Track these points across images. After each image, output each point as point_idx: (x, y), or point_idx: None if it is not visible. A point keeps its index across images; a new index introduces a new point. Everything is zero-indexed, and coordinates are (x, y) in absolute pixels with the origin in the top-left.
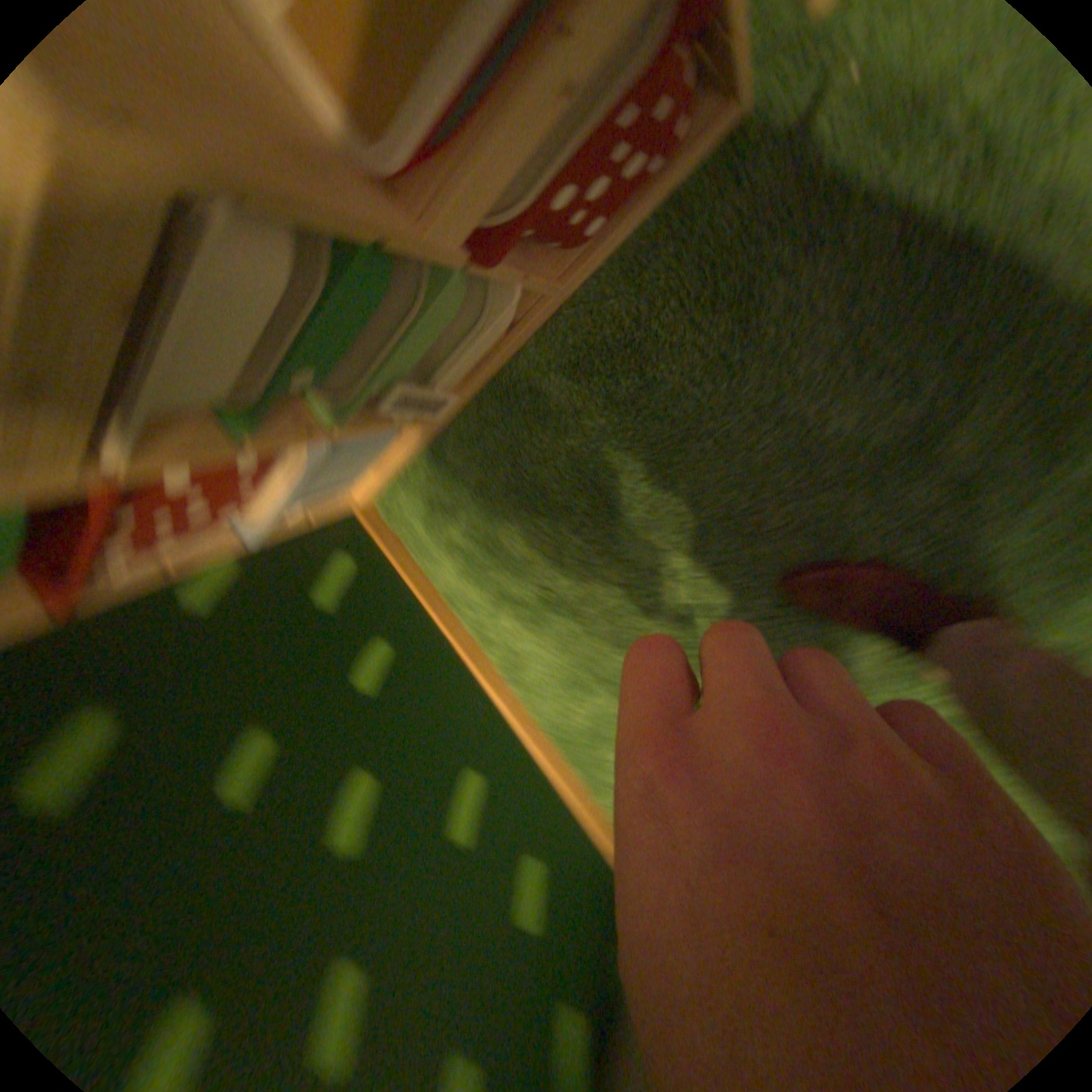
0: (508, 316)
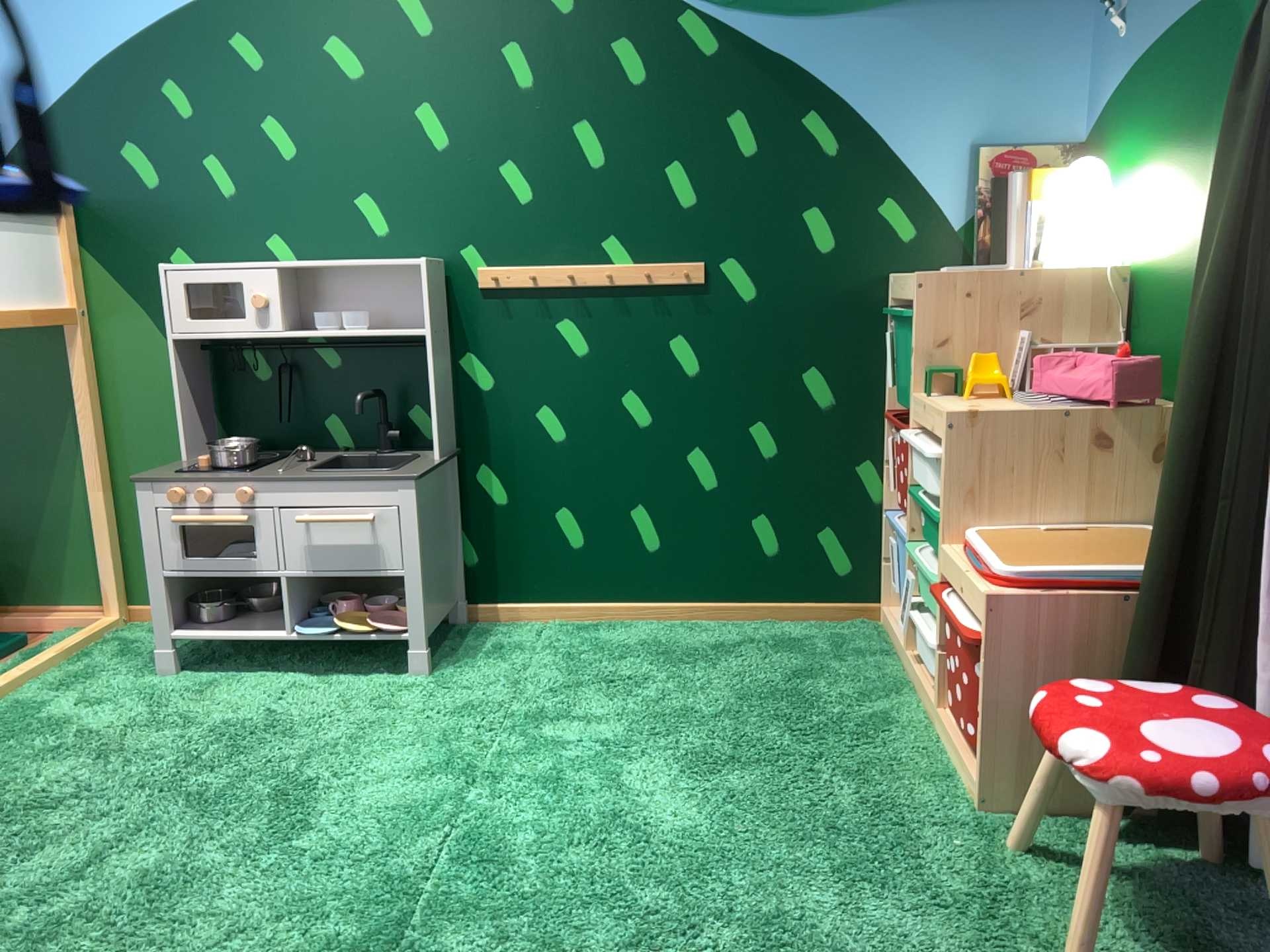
0: (934, 688)
